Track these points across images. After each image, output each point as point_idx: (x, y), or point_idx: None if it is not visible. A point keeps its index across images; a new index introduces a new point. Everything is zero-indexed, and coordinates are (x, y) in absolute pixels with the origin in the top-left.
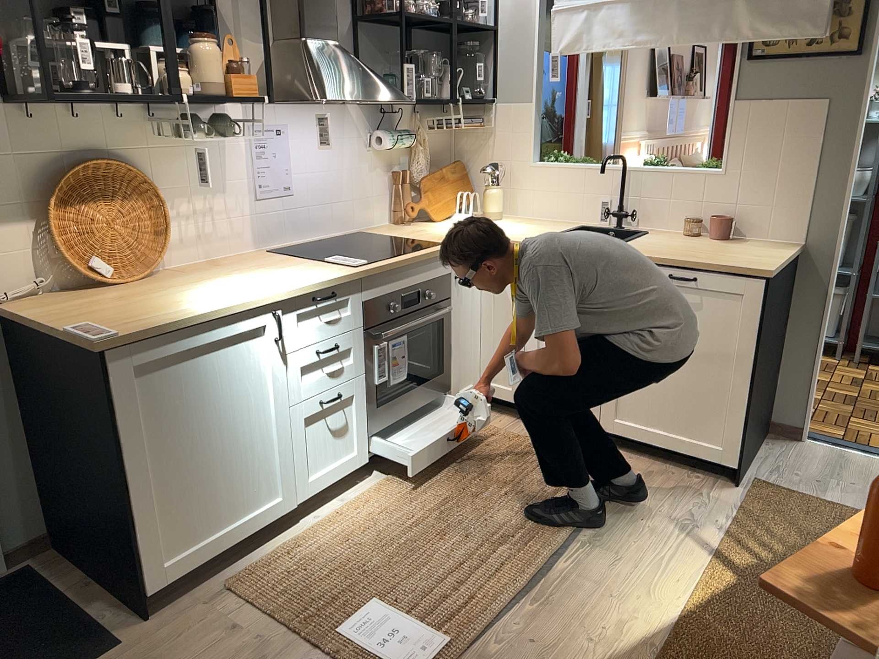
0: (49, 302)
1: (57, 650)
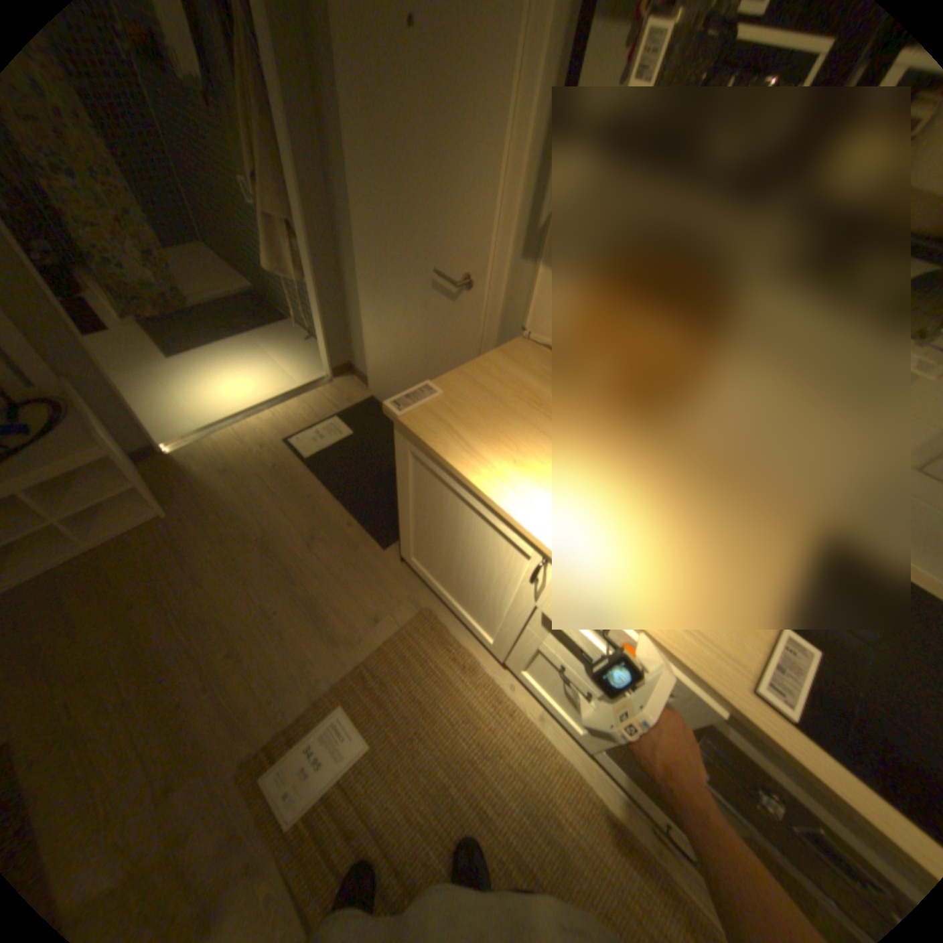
0: (535, 361)
1: (388, 517)
